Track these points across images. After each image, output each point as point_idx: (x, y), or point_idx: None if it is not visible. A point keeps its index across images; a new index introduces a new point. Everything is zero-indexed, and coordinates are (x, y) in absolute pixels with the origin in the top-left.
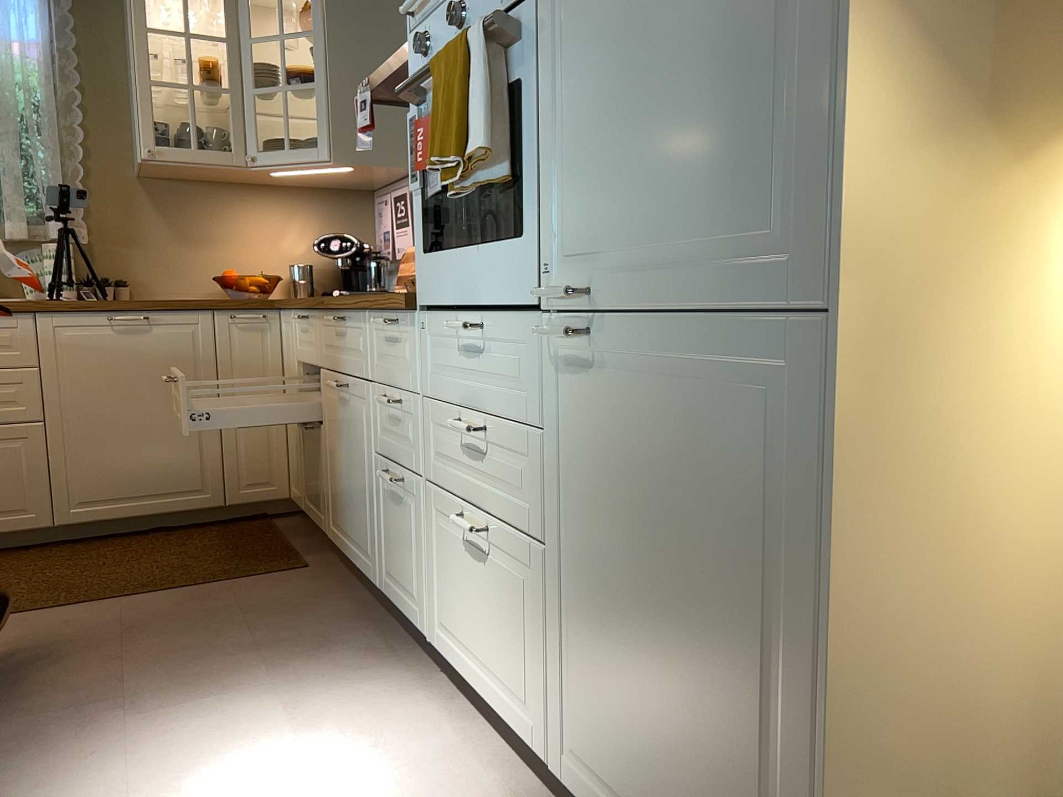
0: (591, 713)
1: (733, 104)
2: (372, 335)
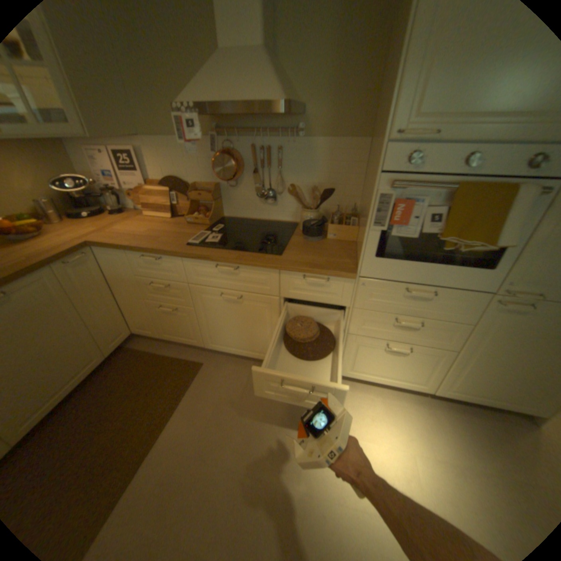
0: (469, 383)
1: None
2: (280, 277)
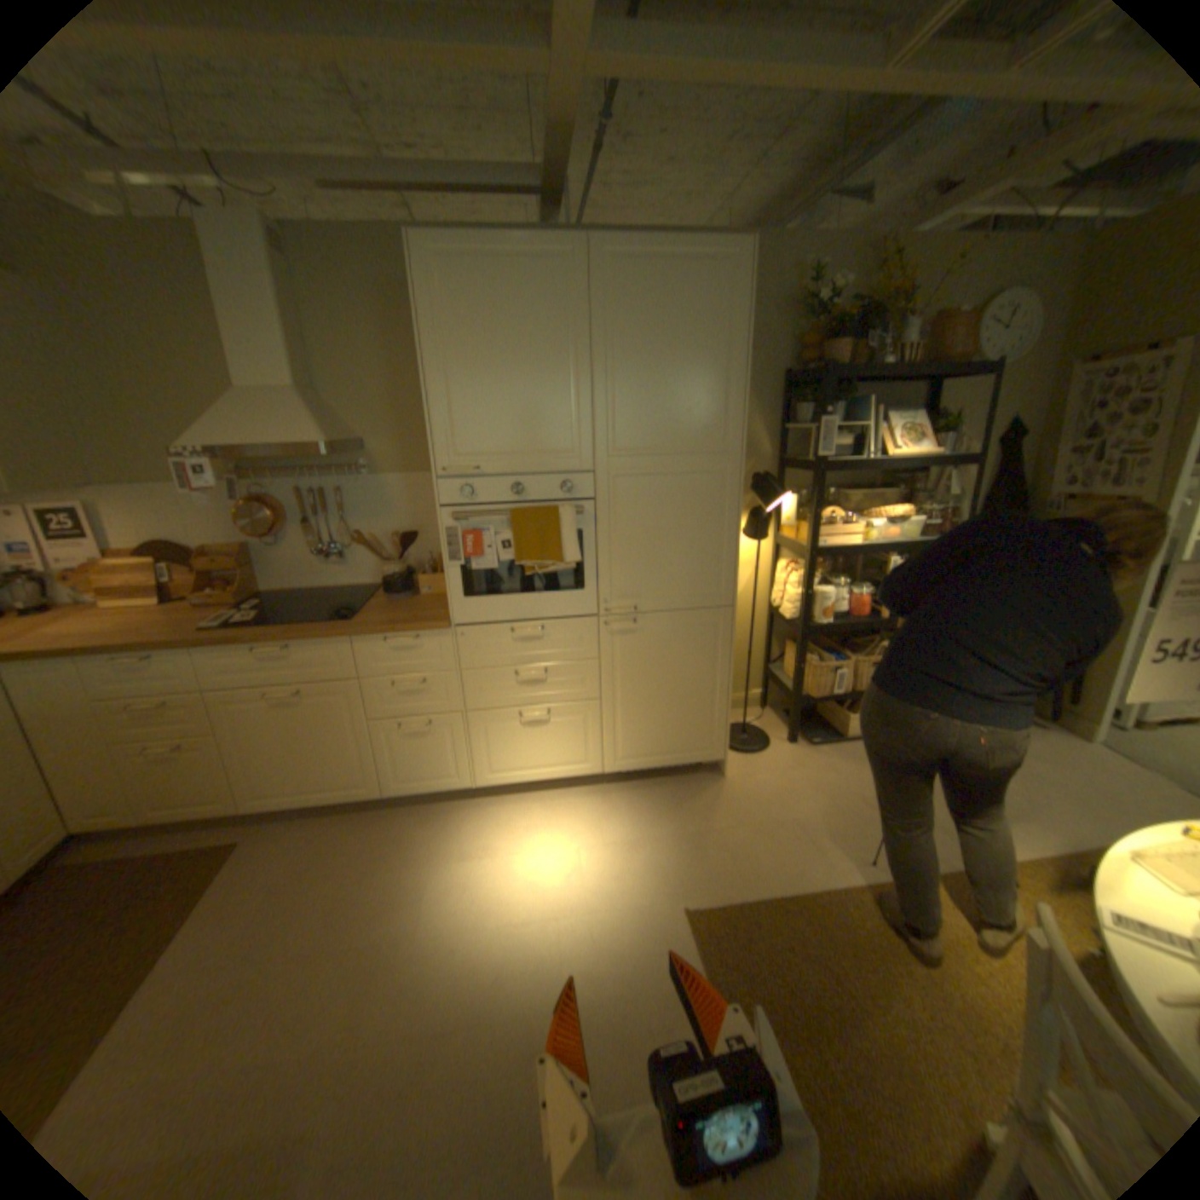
0: (627, 739)
1: (696, 558)
2: (352, 650)
